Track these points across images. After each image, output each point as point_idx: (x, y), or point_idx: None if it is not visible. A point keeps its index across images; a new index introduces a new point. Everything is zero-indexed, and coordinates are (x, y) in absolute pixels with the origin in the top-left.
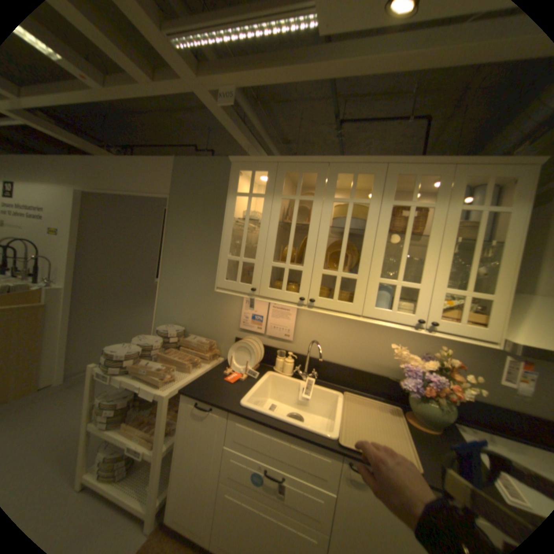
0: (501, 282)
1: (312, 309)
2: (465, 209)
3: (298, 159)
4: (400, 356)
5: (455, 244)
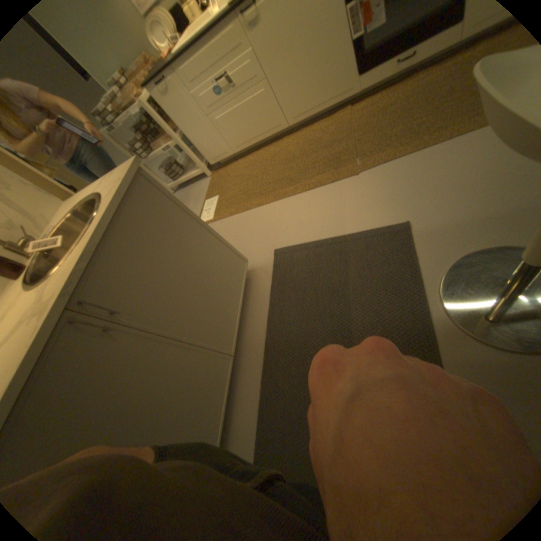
0: None
1: None
2: None
3: None
4: None
5: None
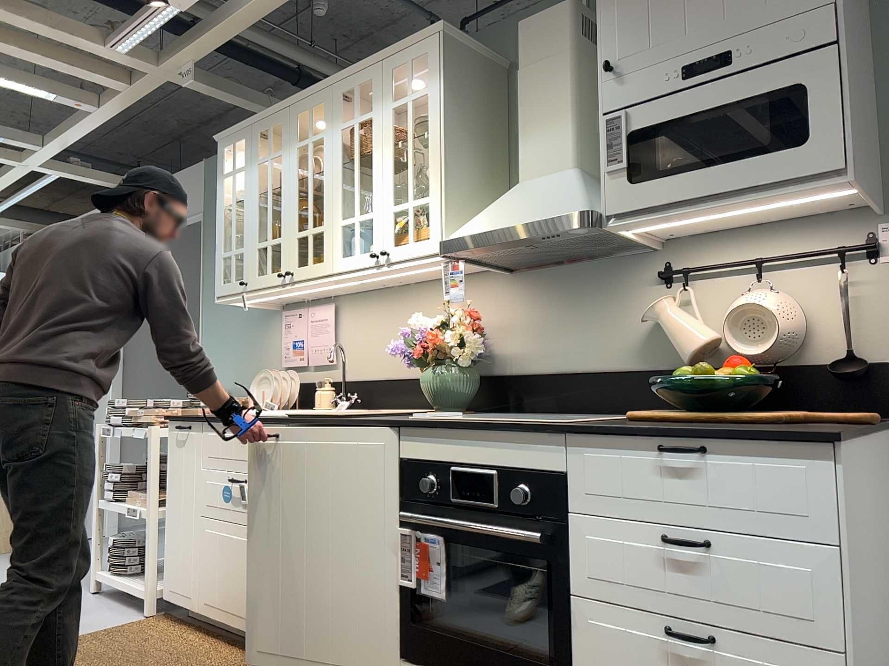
0: (430, 177)
1: (293, 285)
2: (393, 108)
3: (265, 115)
4: (417, 326)
5: (391, 150)
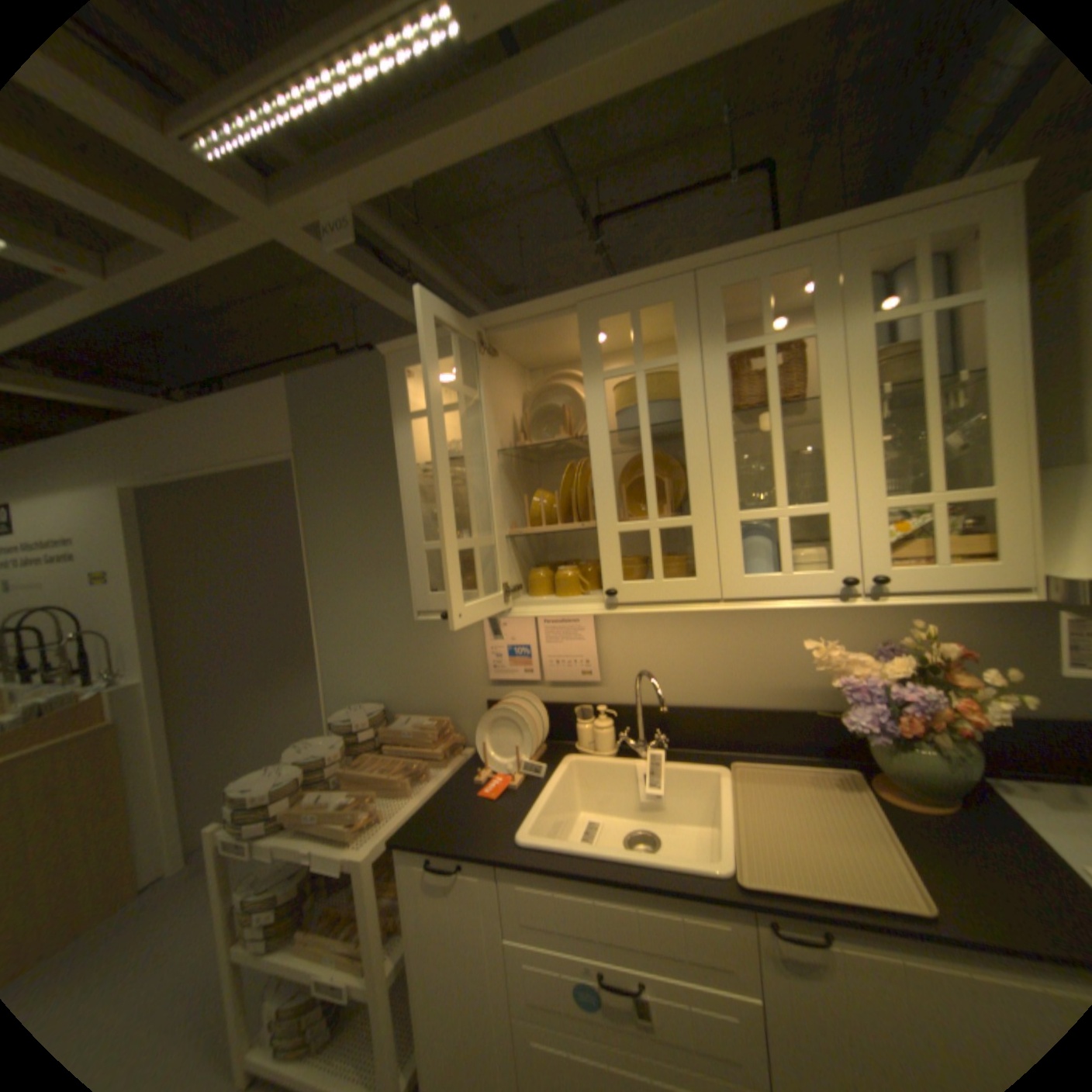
0: (1002, 455)
1: (616, 610)
2: (881, 321)
3: (511, 313)
4: (829, 661)
5: (880, 399)
